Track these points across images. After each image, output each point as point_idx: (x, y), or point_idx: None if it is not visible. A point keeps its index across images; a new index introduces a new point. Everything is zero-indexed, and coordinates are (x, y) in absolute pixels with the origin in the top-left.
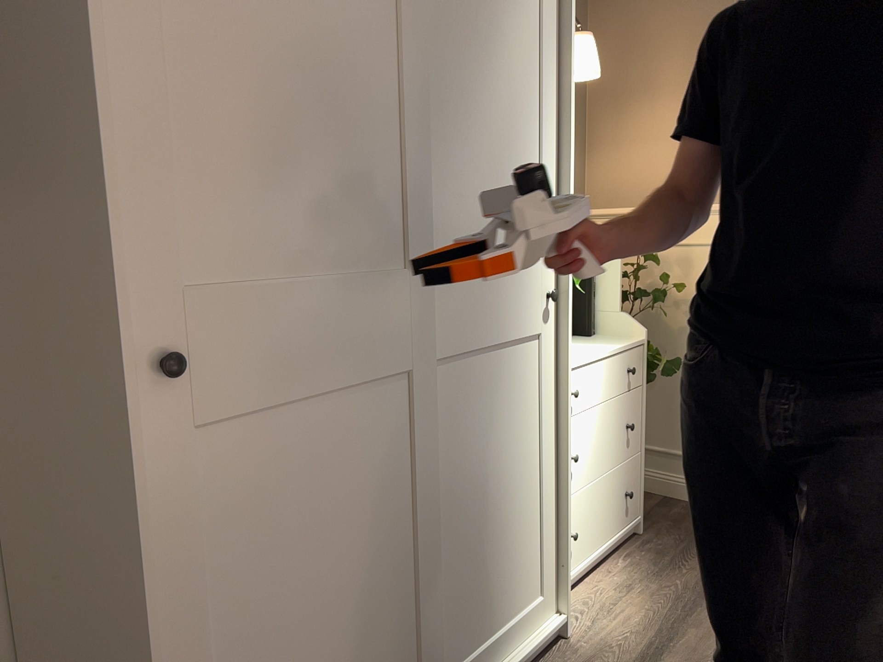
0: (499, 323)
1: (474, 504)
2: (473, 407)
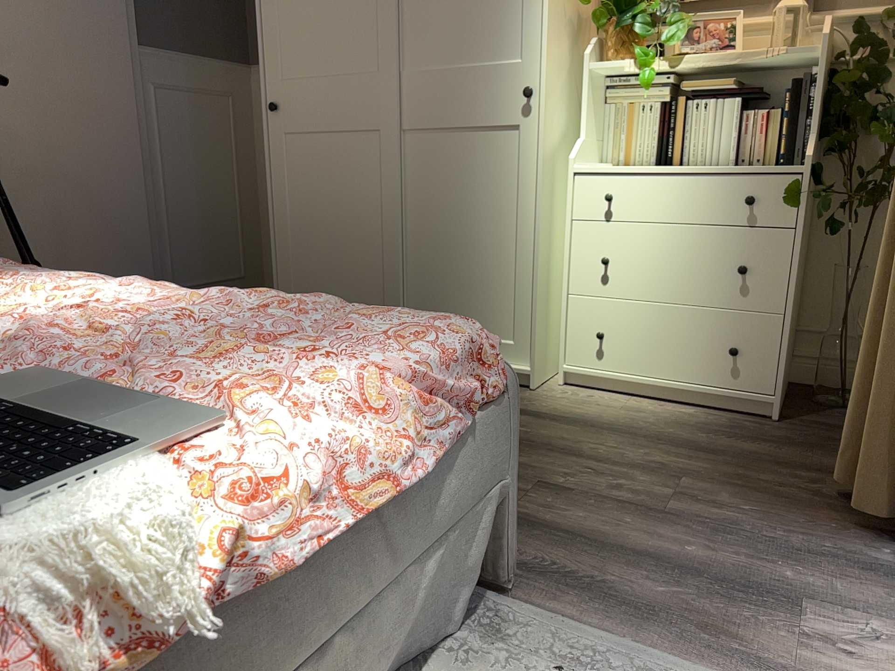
0: (467, 111)
1: (439, 243)
2: (440, 172)
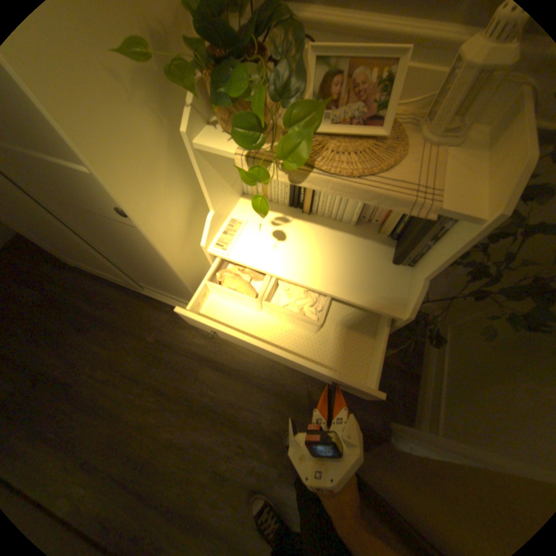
0: (73, 198)
1: (129, 263)
2: (93, 229)
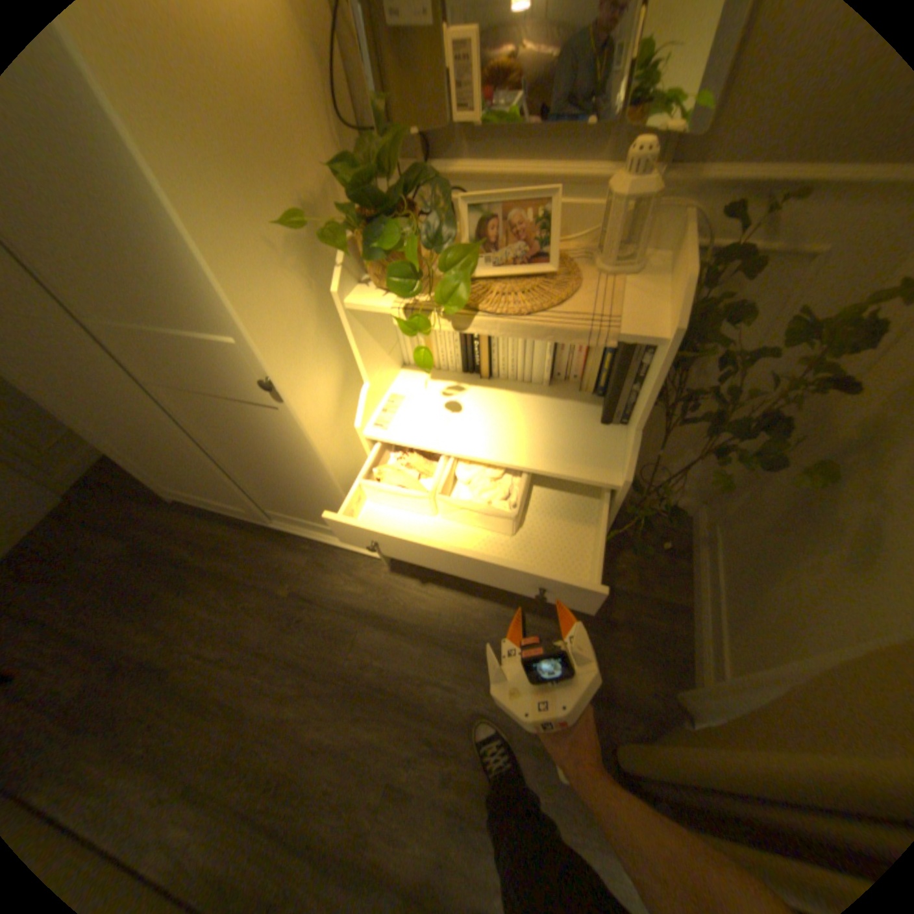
0: (206, 382)
1: (258, 473)
2: (218, 425)
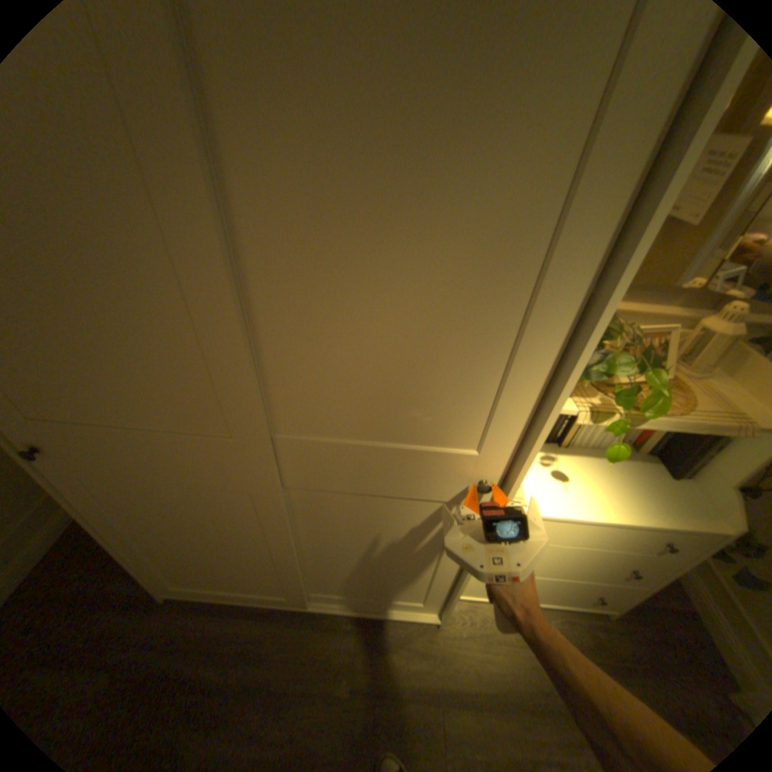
0: (389, 486)
1: (346, 561)
2: (346, 521)
